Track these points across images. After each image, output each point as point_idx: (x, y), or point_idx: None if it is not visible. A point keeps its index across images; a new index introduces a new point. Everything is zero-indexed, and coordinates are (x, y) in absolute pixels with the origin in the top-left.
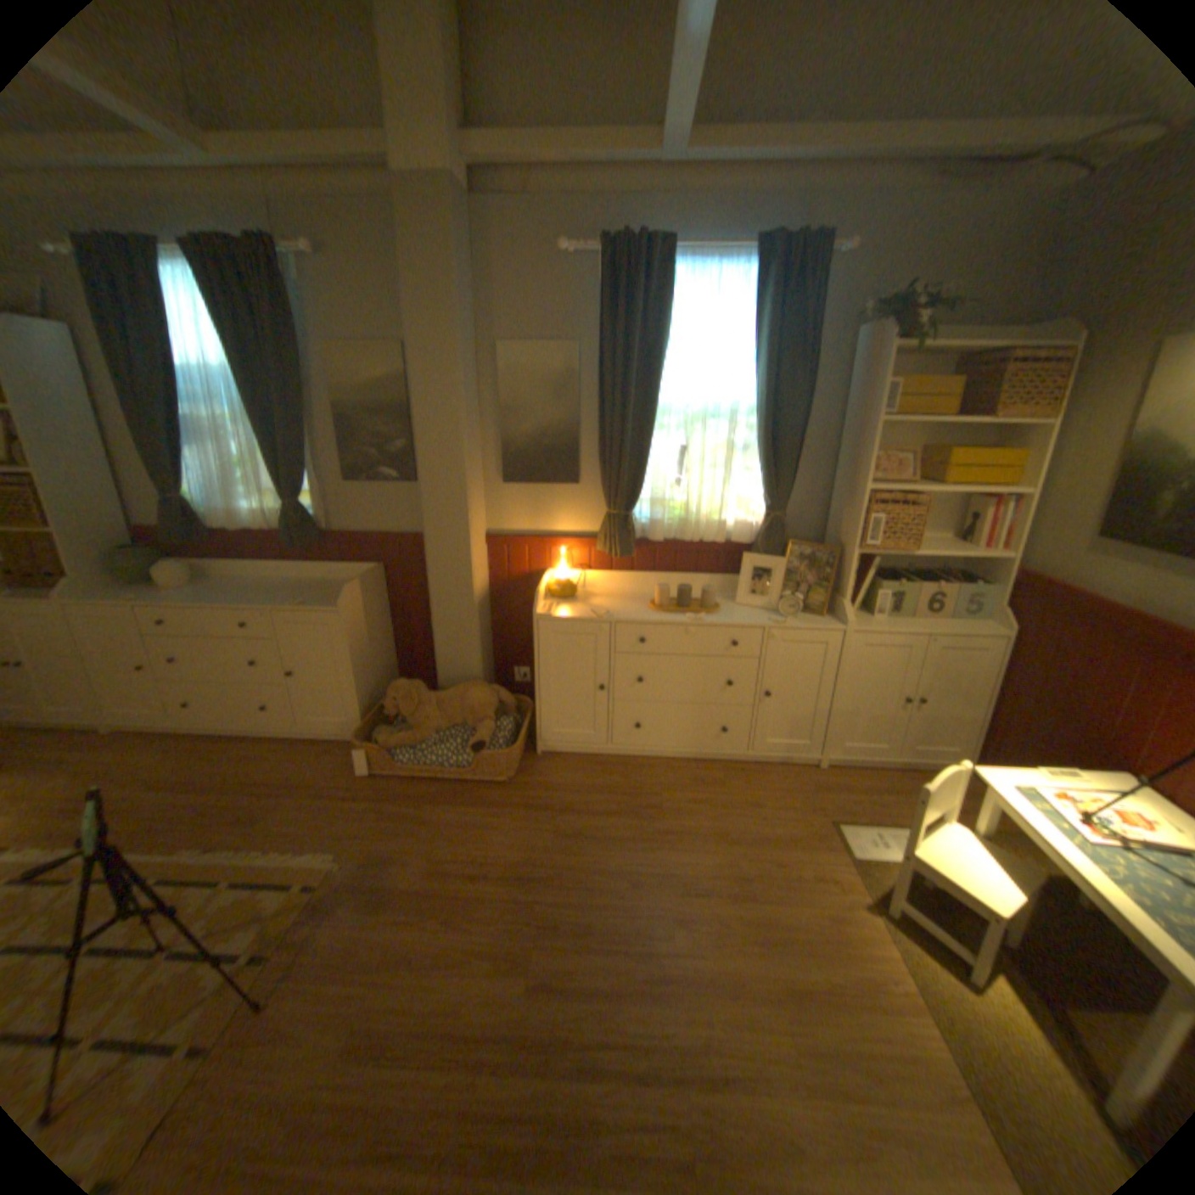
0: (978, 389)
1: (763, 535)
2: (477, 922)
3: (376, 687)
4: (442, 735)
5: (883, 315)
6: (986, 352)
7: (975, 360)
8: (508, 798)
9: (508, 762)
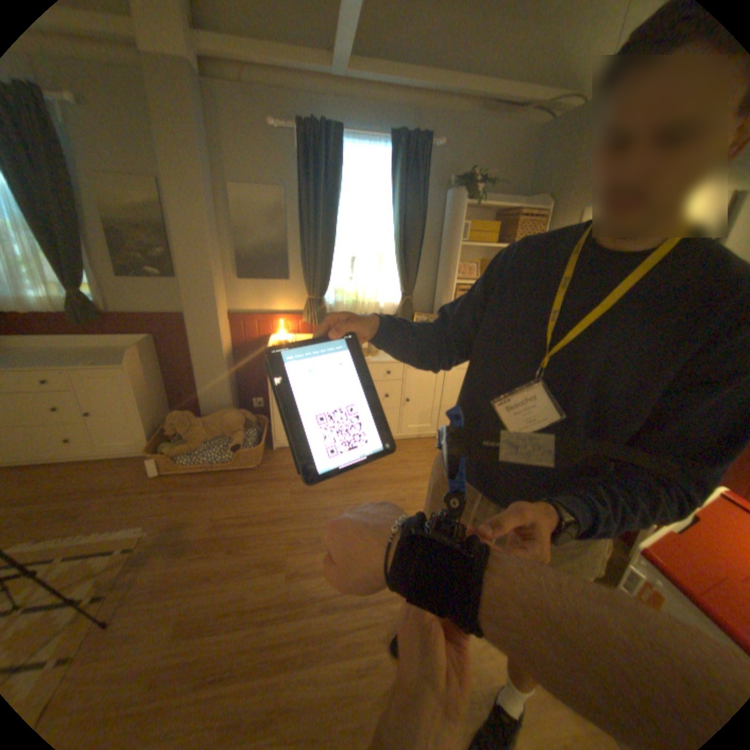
0: (506, 229)
1: (400, 310)
2: (249, 548)
3: (155, 419)
4: (209, 444)
5: (459, 185)
6: (509, 210)
7: (504, 214)
8: (258, 477)
9: (256, 455)
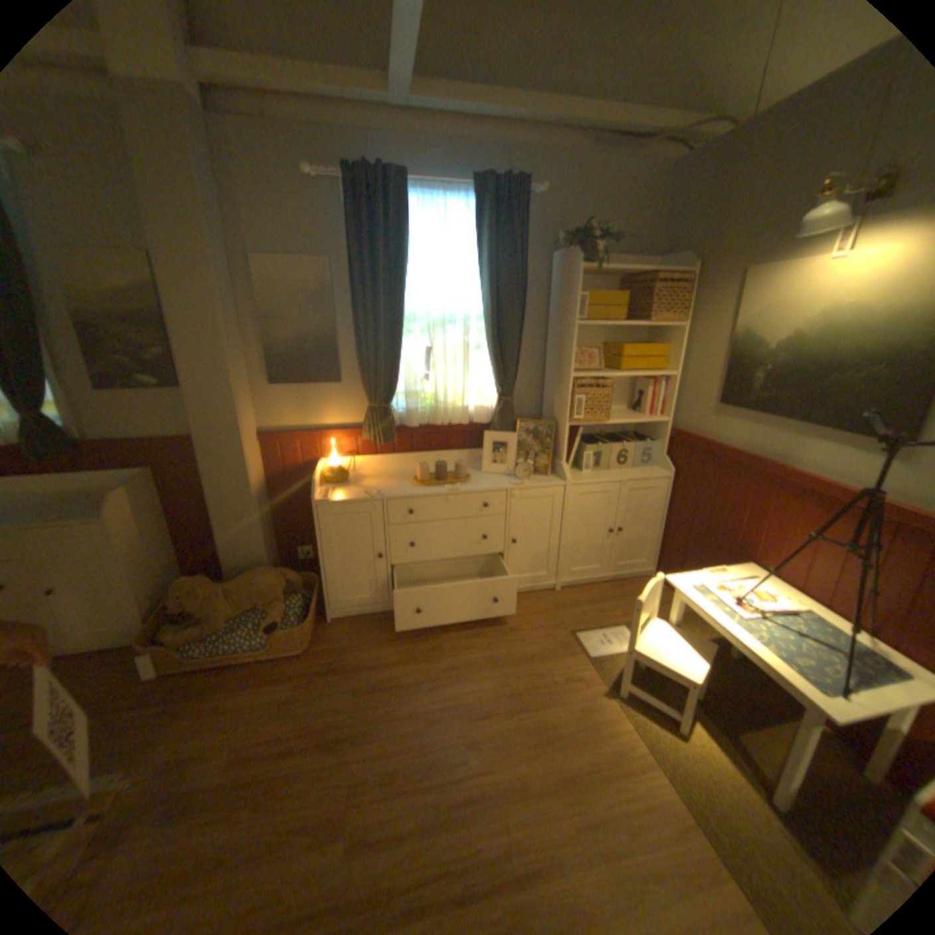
0: (637, 301)
1: (497, 416)
2: (288, 799)
3: (157, 588)
4: (233, 623)
5: (569, 245)
6: (639, 274)
7: (633, 280)
8: (305, 669)
9: (301, 637)
